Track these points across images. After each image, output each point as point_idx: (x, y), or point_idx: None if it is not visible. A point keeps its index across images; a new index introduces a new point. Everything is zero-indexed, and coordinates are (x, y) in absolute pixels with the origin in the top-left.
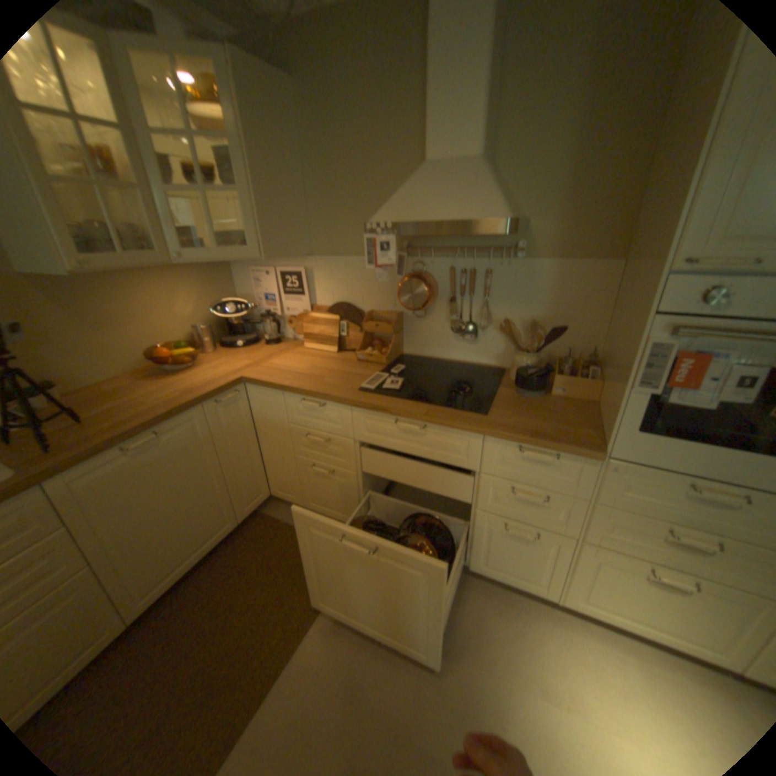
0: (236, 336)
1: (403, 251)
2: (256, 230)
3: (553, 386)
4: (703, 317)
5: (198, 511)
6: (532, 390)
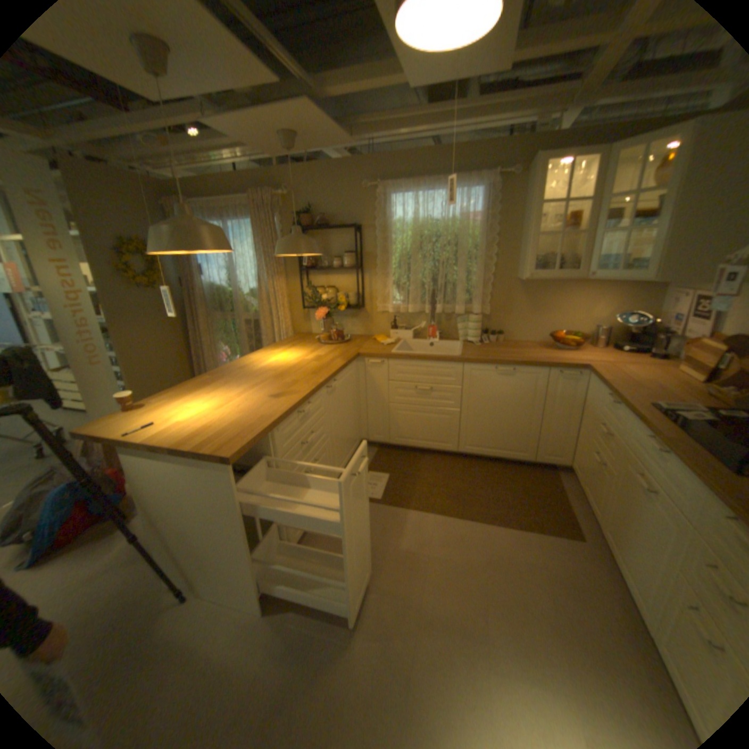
0: (633, 342)
1: None
2: (664, 256)
3: None
4: None
5: (515, 429)
6: None
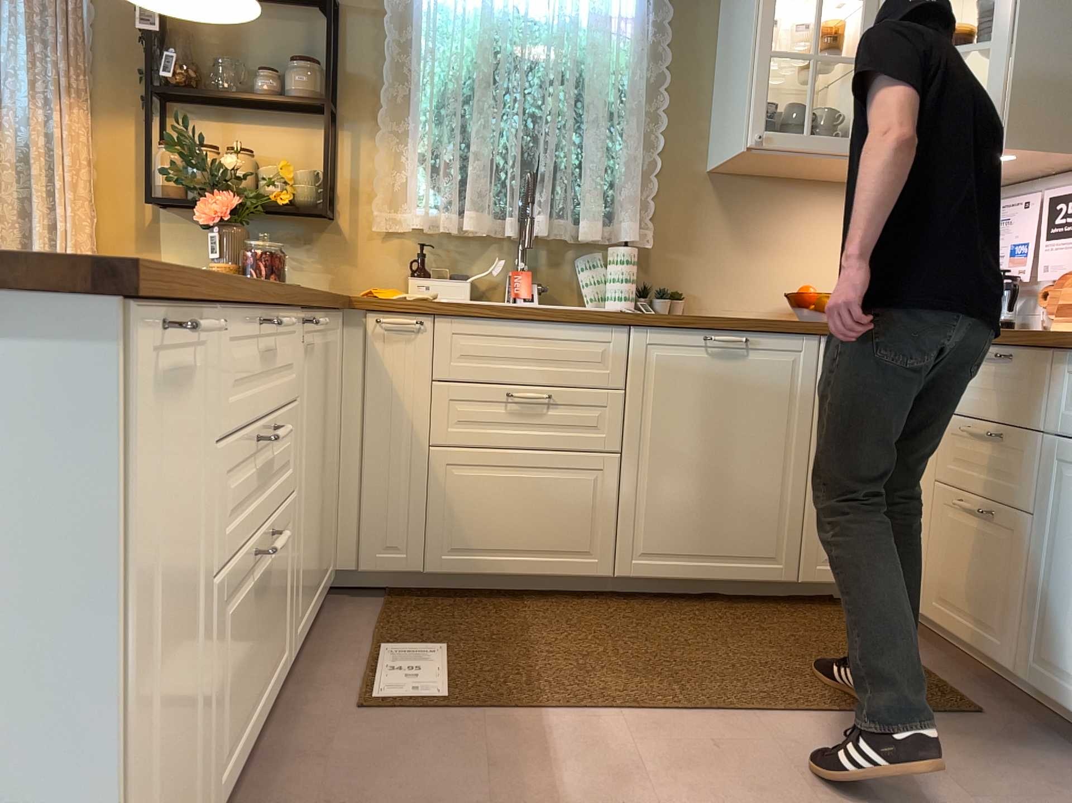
0: None
1: None
2: (1006, 102)
3: None
4: None
5: (751, 496)
6: None
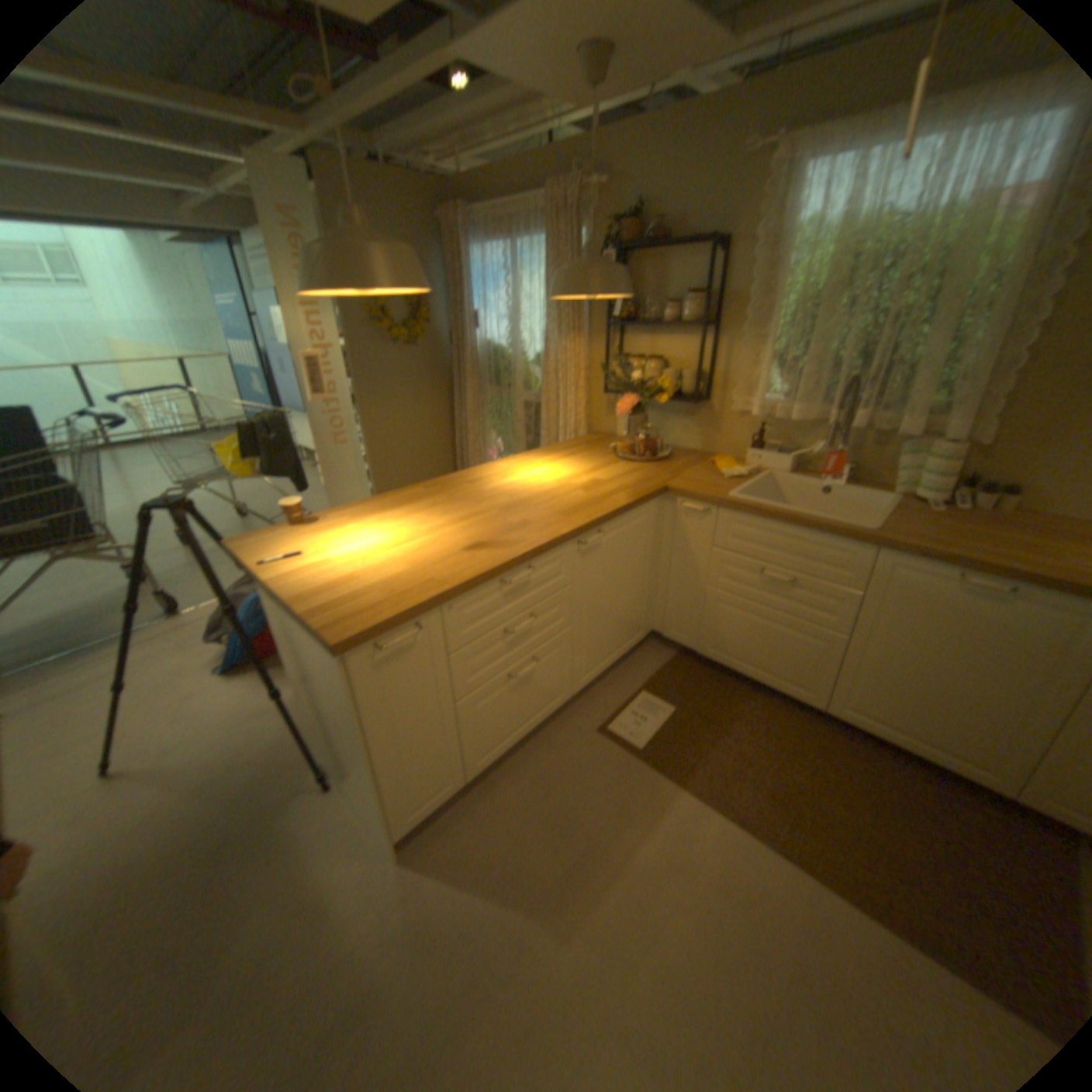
0: None
1: None
2: None
3: None
4: None
5: (978, 716)
6: None
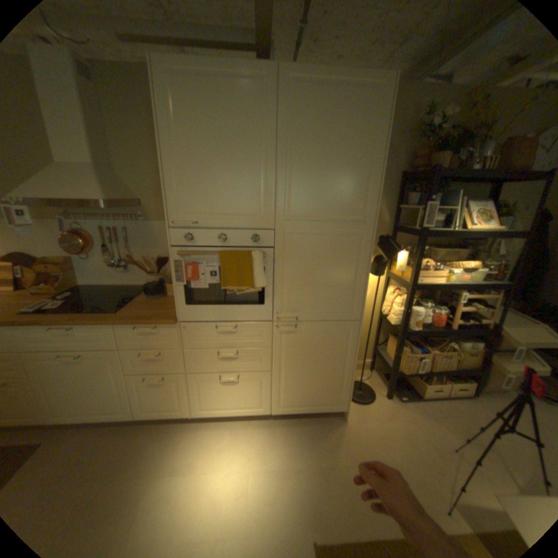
0: None
1: (60, 215)
2: None
3: (167, 291)
4: (188, 247)
5: None
6: (152, 294)
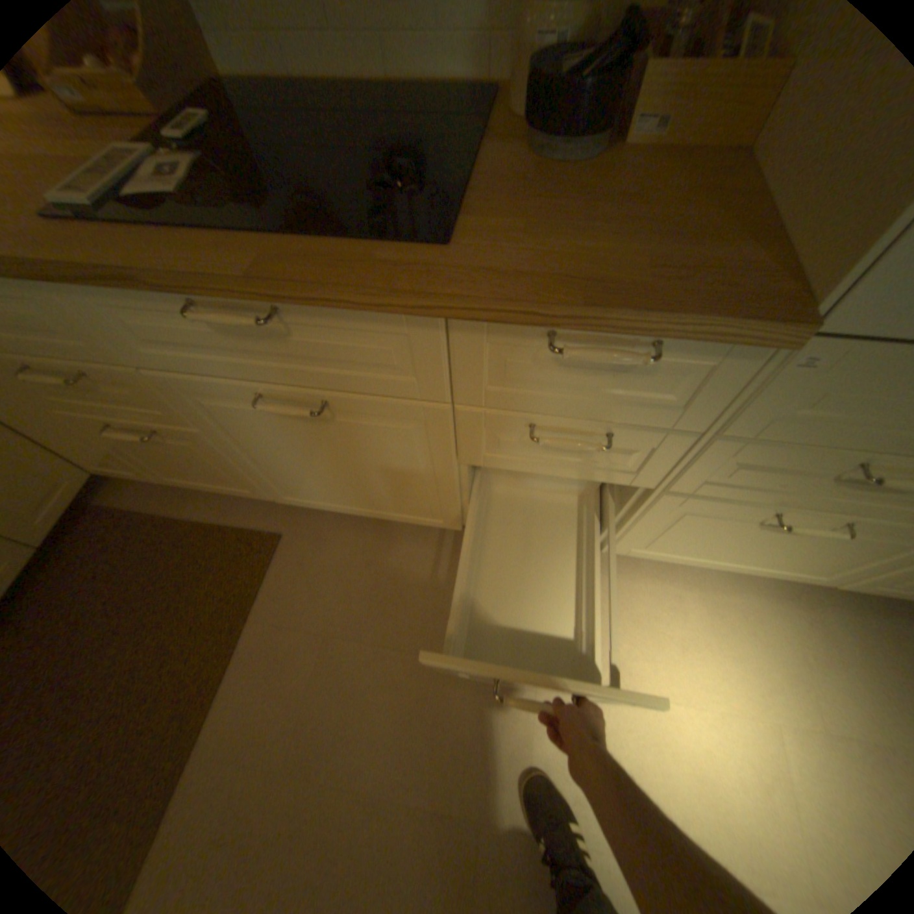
0: None
1: None
2: None
3: (634, 110)
4: None
5: None
6: (579, 126)
